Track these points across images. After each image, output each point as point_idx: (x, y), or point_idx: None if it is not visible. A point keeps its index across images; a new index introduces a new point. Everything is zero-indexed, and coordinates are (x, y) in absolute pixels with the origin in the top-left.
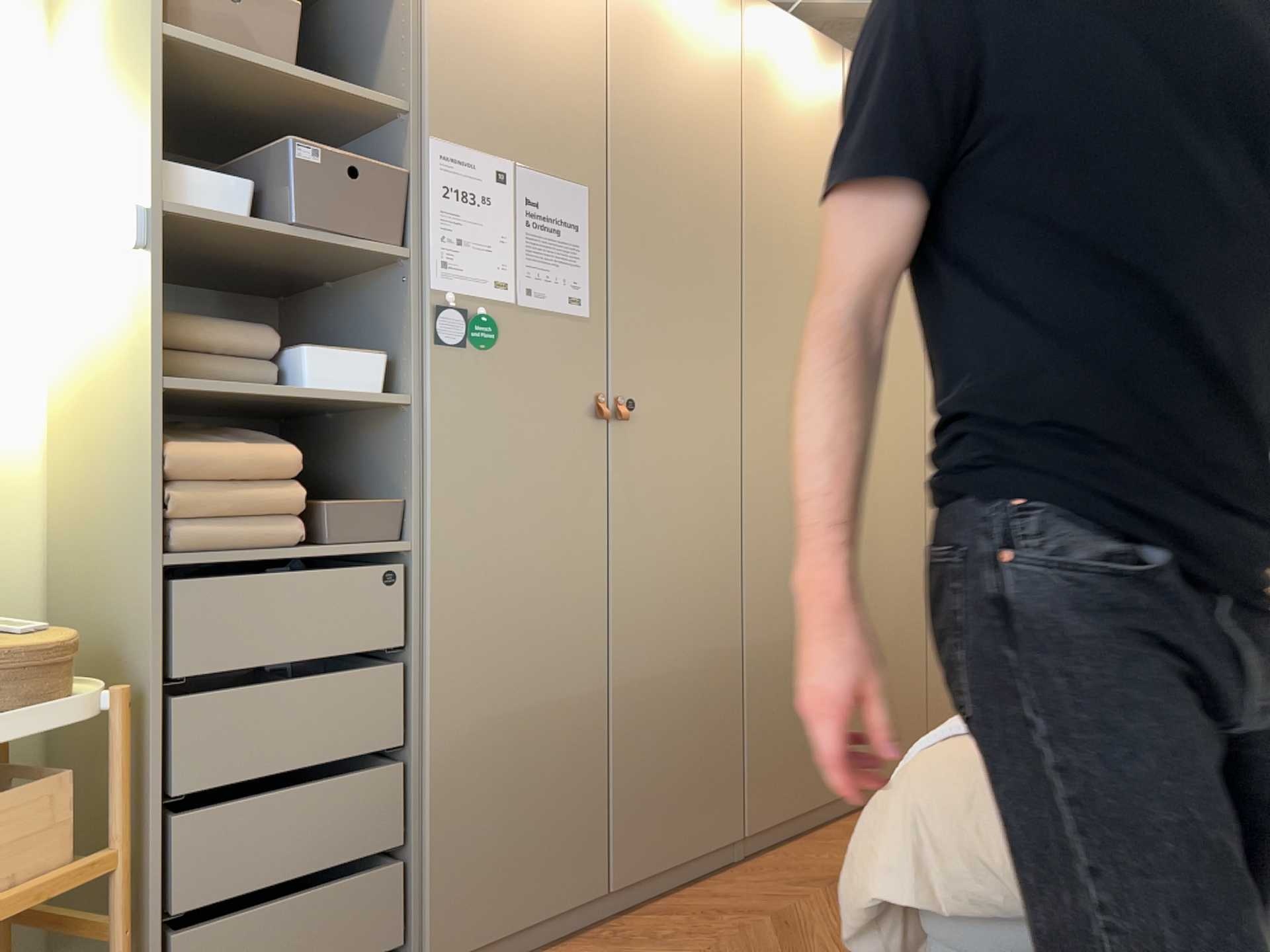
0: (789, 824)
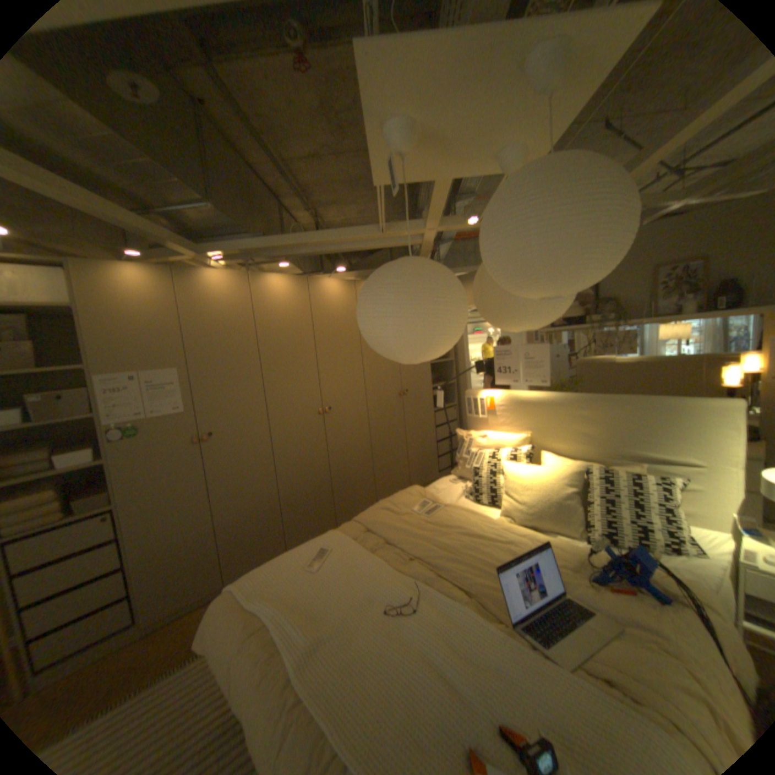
0: None
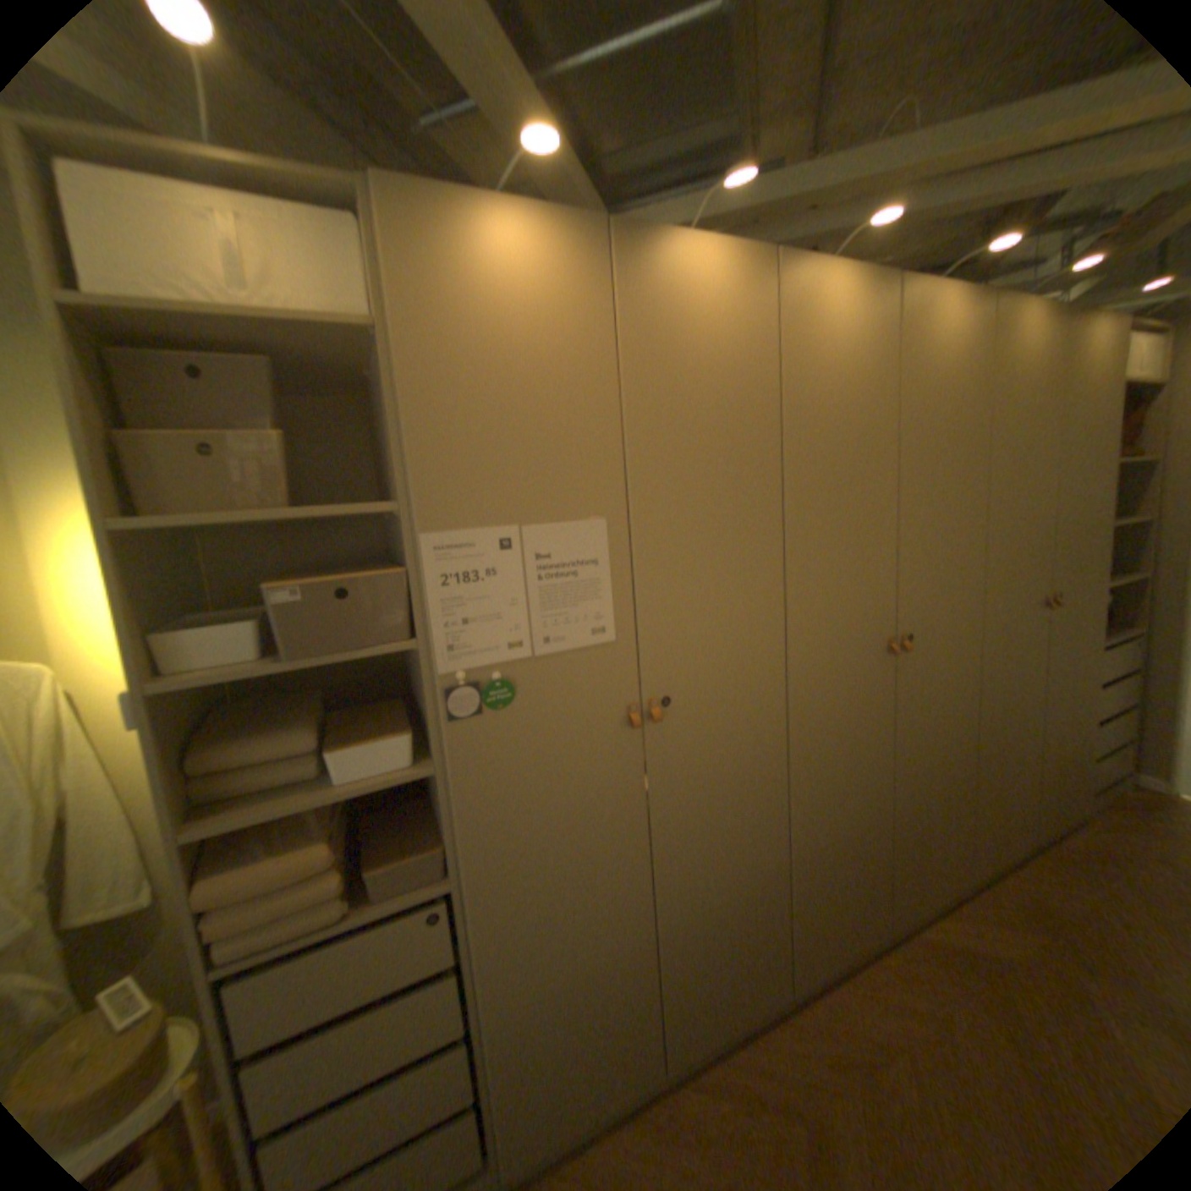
0: (835, 972)
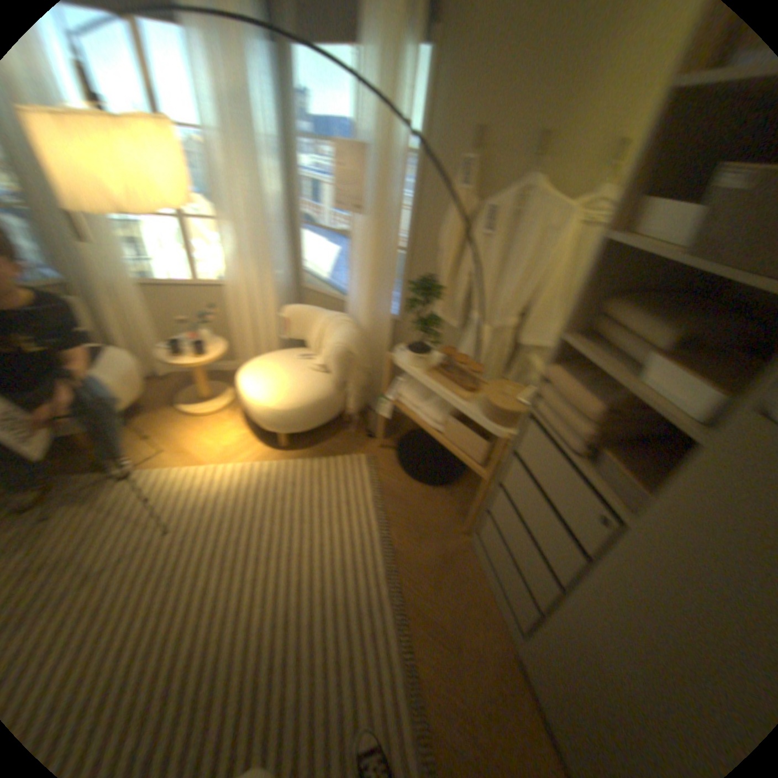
0: None
